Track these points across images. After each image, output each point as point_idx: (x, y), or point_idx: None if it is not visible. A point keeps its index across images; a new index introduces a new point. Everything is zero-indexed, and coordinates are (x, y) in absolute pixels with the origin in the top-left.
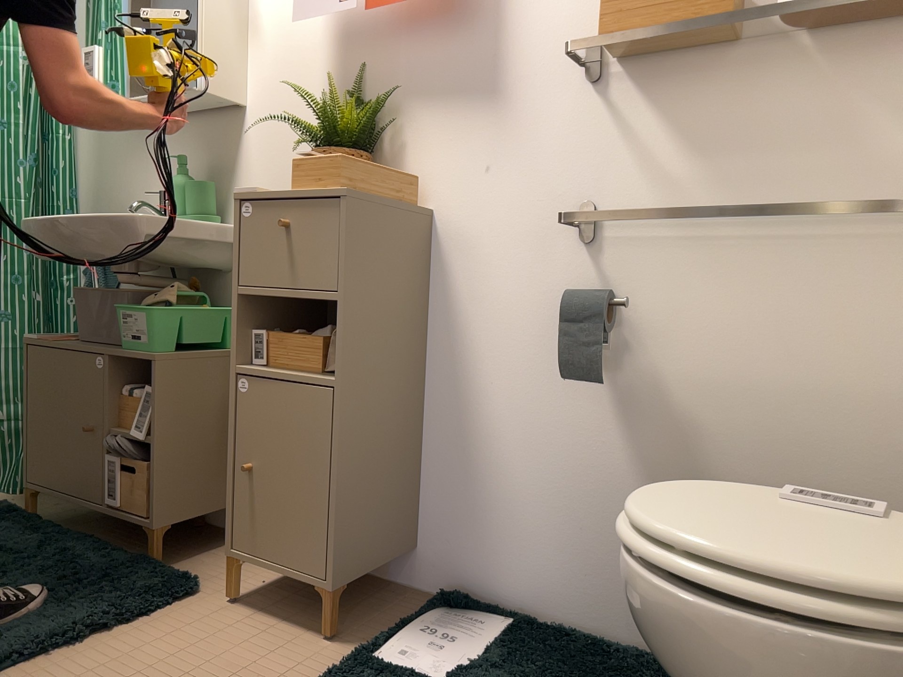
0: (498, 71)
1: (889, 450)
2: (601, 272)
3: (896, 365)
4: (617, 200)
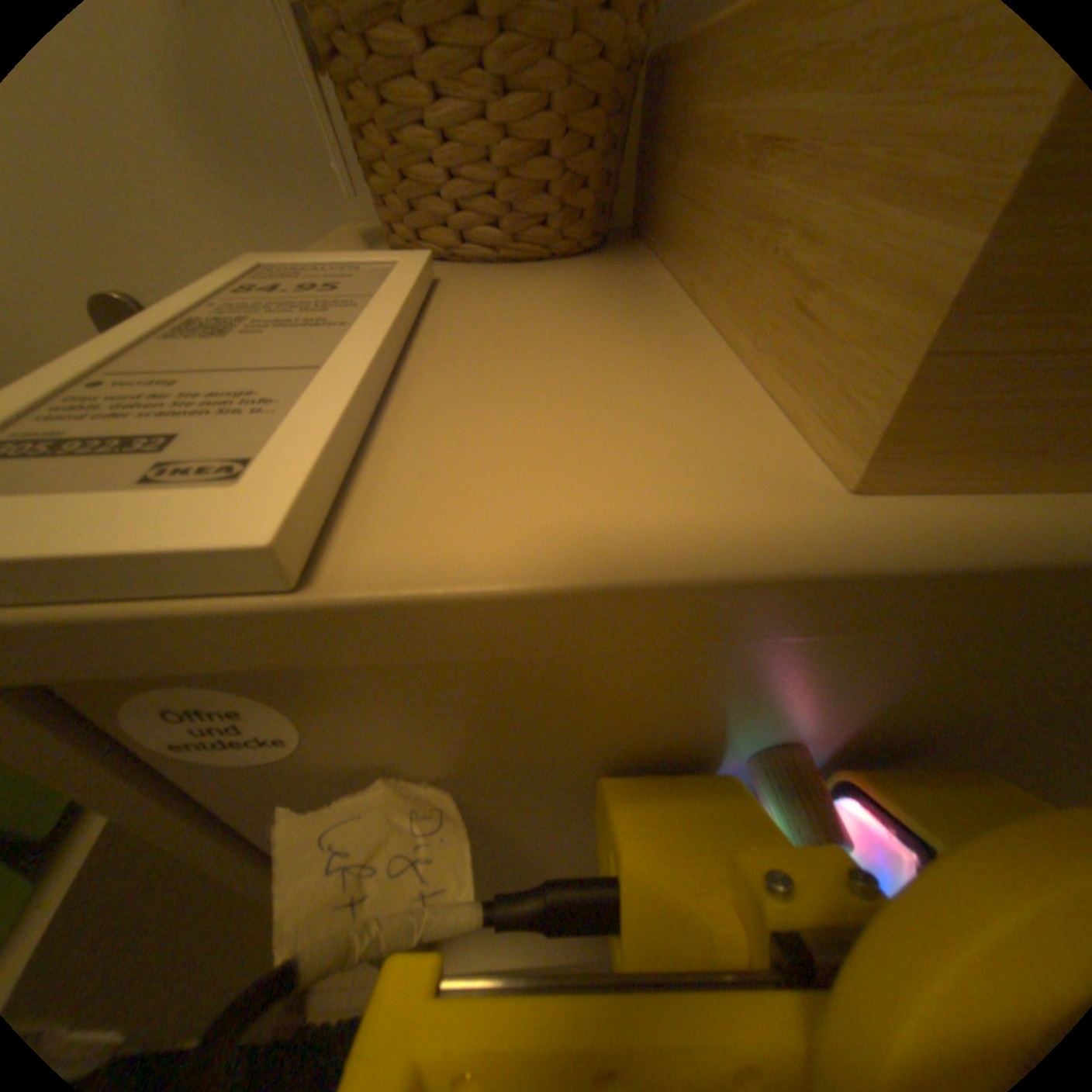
0: None
1: None
2: None
3: None
4: None
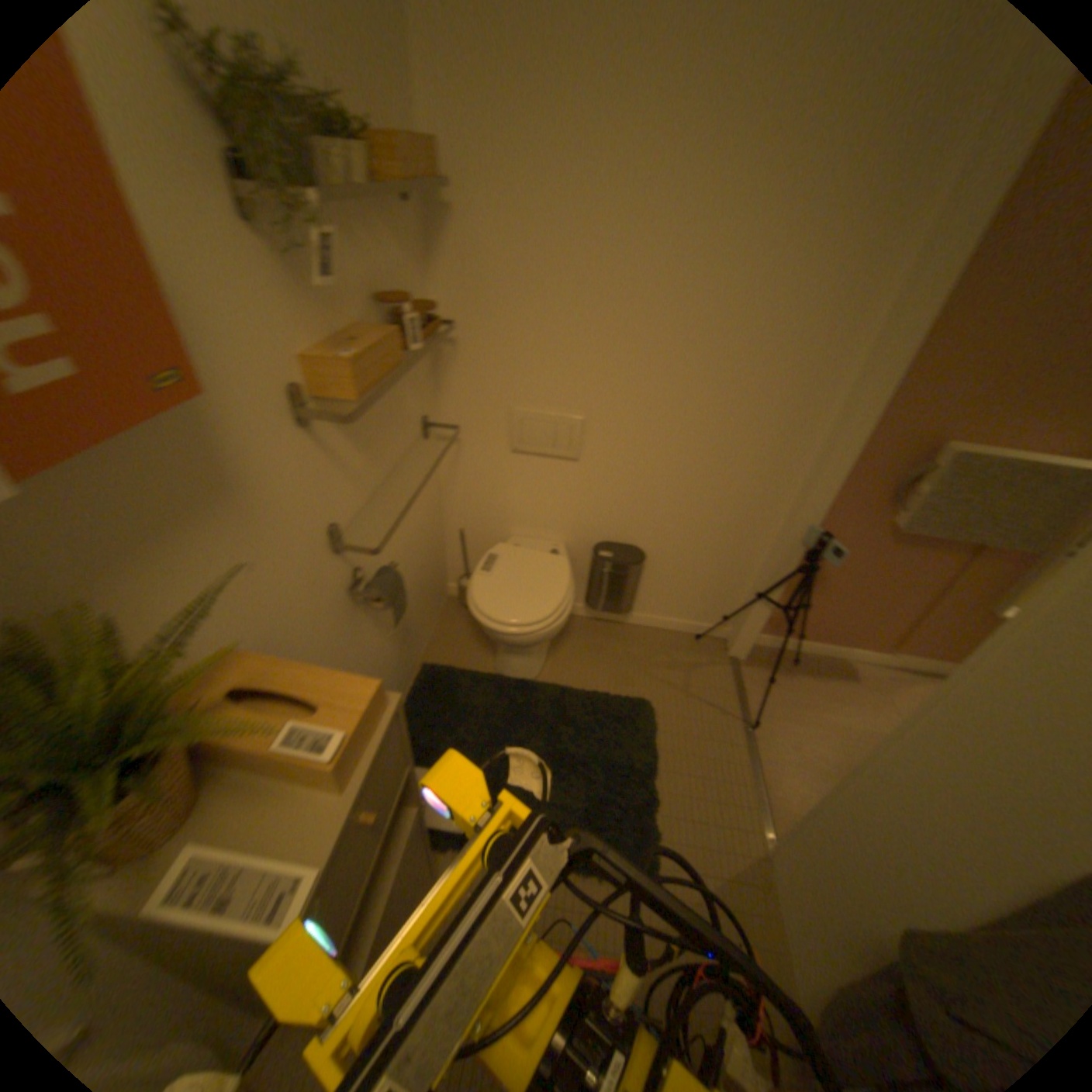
0: (218, 447)
1: (430, 533)
2: (352, 561)
3: (427, 500)
4: (346, 507)
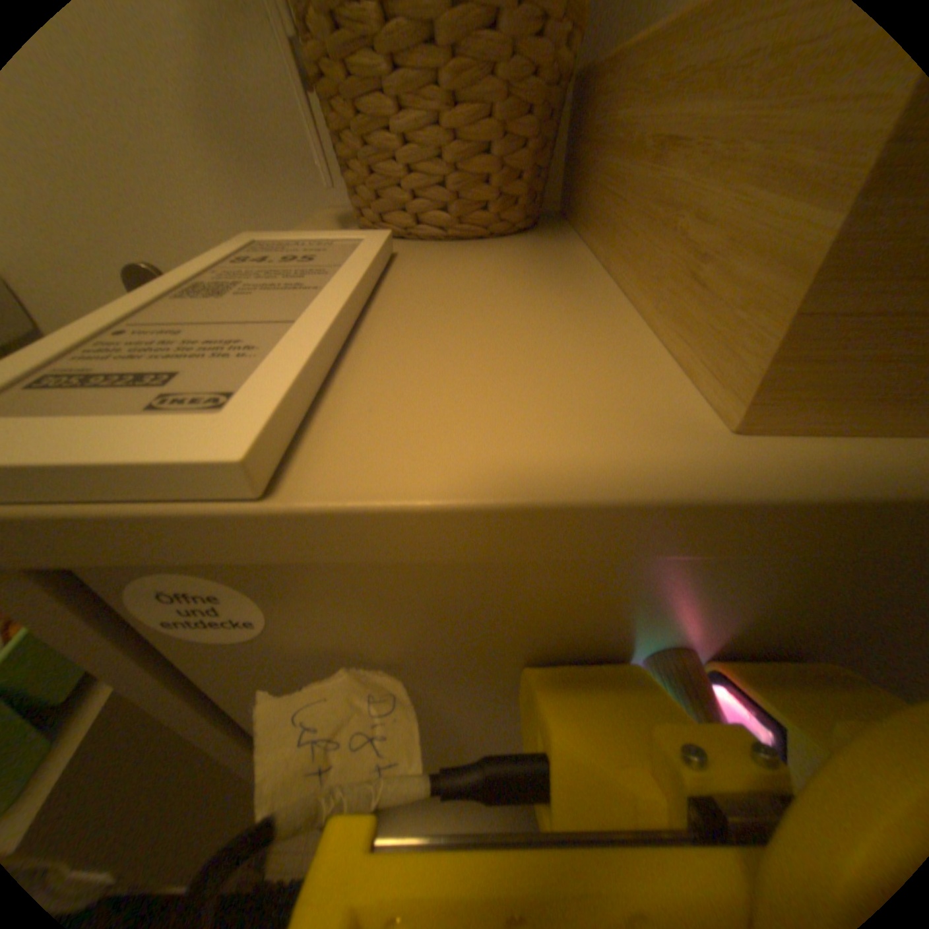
0: None
1: None
2: None
3: None
4: None
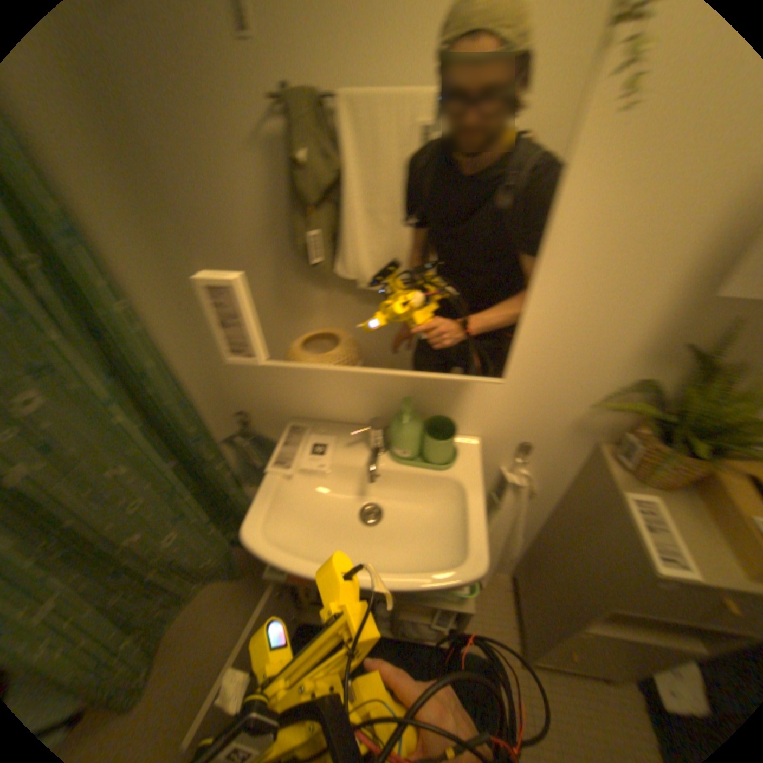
0: None
1: None
2: None
3: None
4: None
